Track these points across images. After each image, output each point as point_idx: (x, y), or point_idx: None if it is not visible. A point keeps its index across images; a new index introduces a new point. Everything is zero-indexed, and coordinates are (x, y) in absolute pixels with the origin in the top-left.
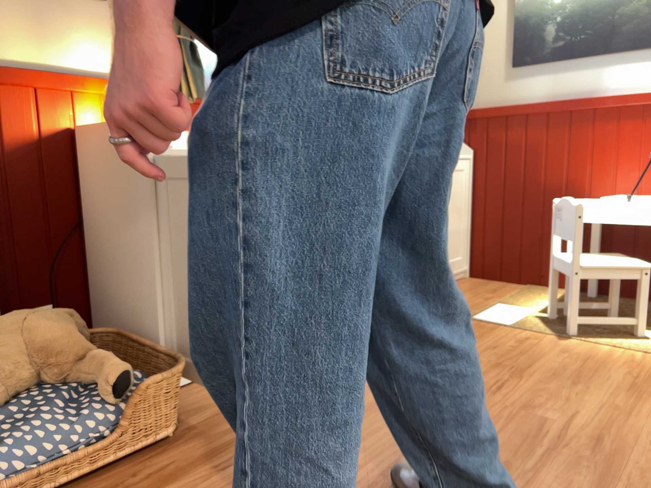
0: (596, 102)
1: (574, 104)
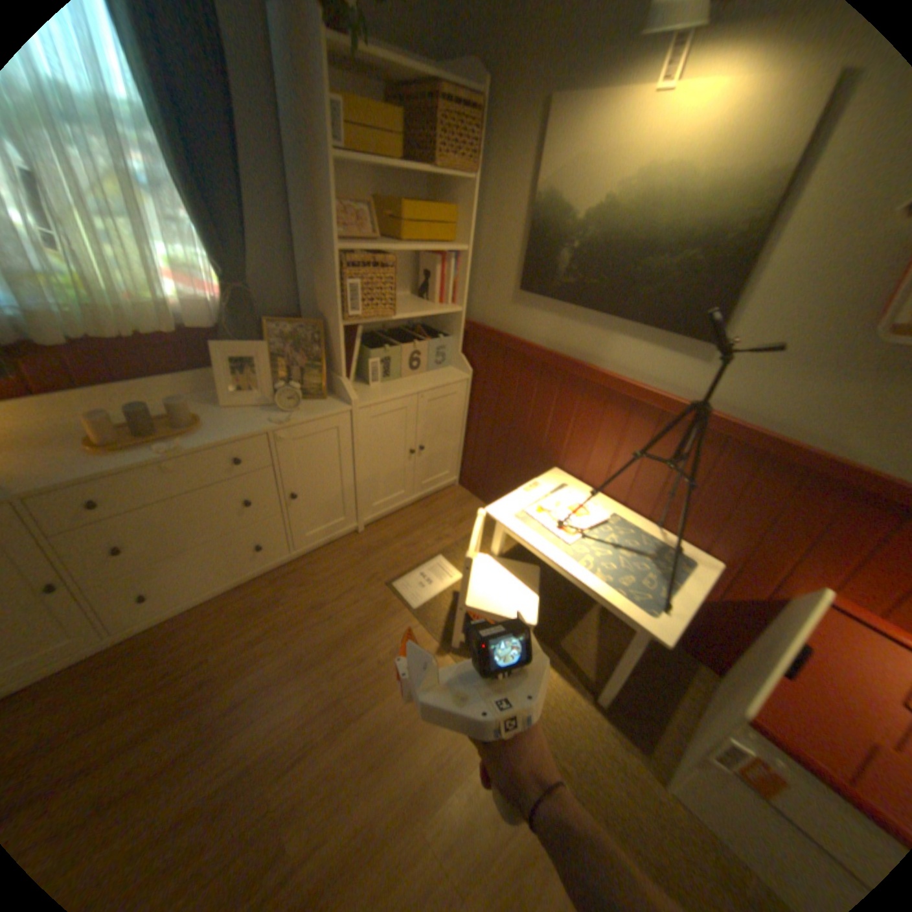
0: (588, 375)
1: (567, 367)
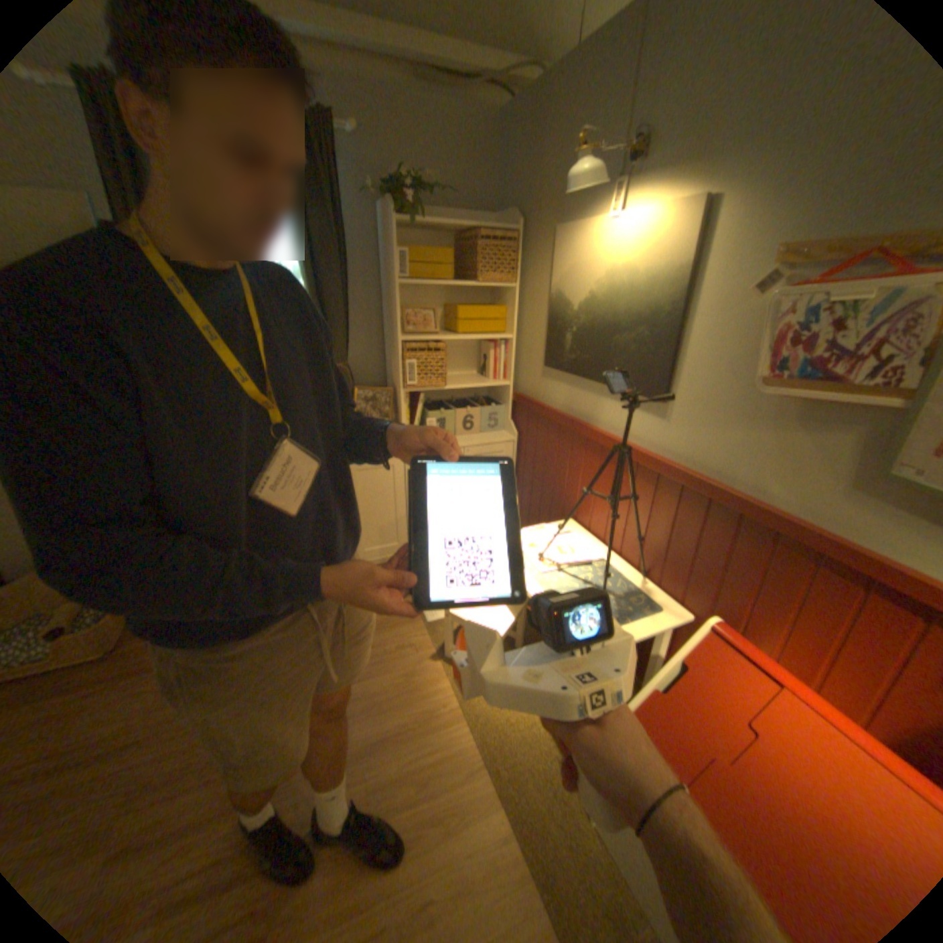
0: (586, 433)
1: (573, 427)
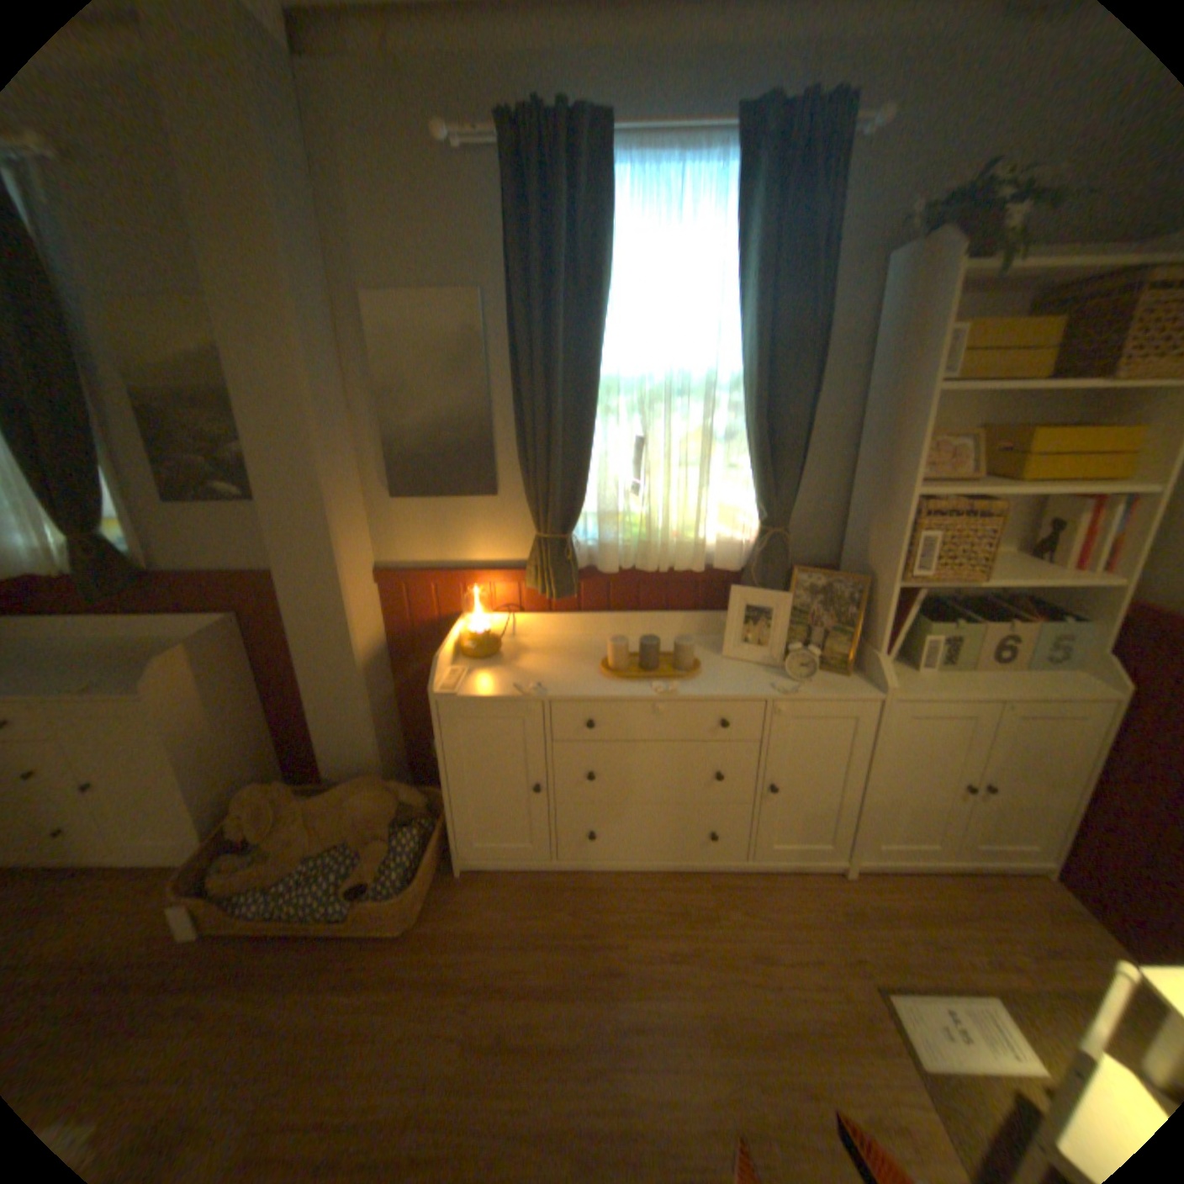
0: None
1: None
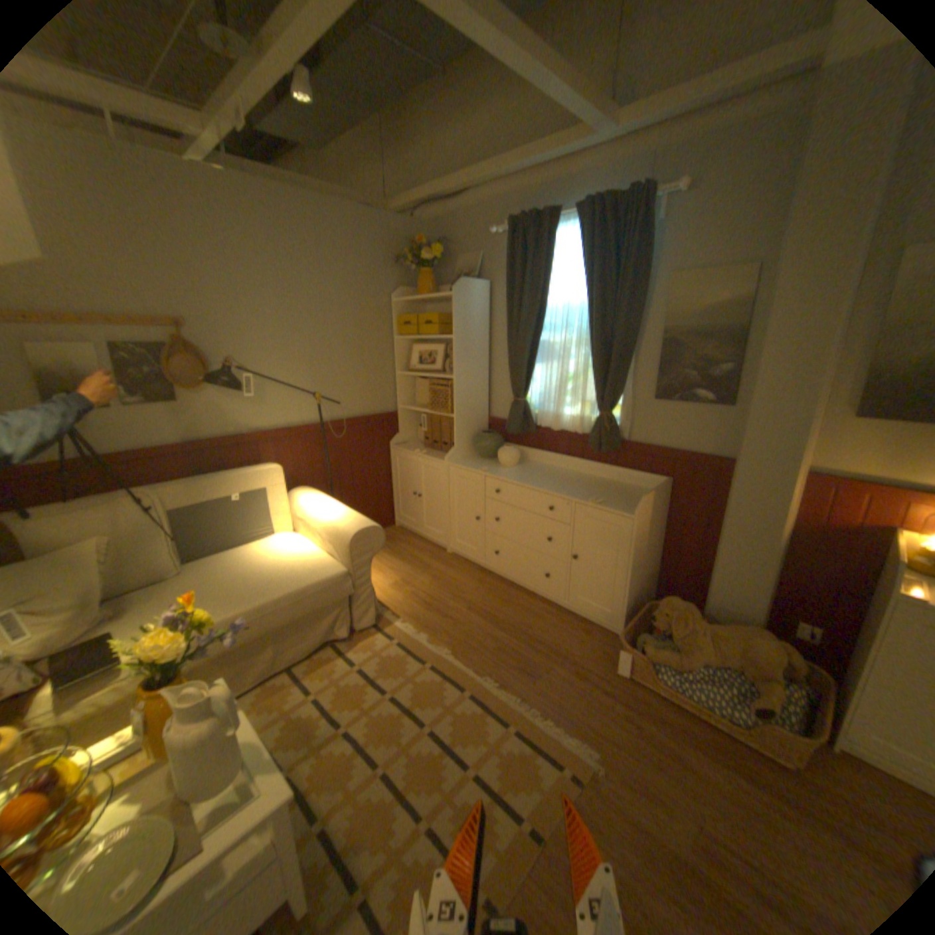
0: None
1: None
